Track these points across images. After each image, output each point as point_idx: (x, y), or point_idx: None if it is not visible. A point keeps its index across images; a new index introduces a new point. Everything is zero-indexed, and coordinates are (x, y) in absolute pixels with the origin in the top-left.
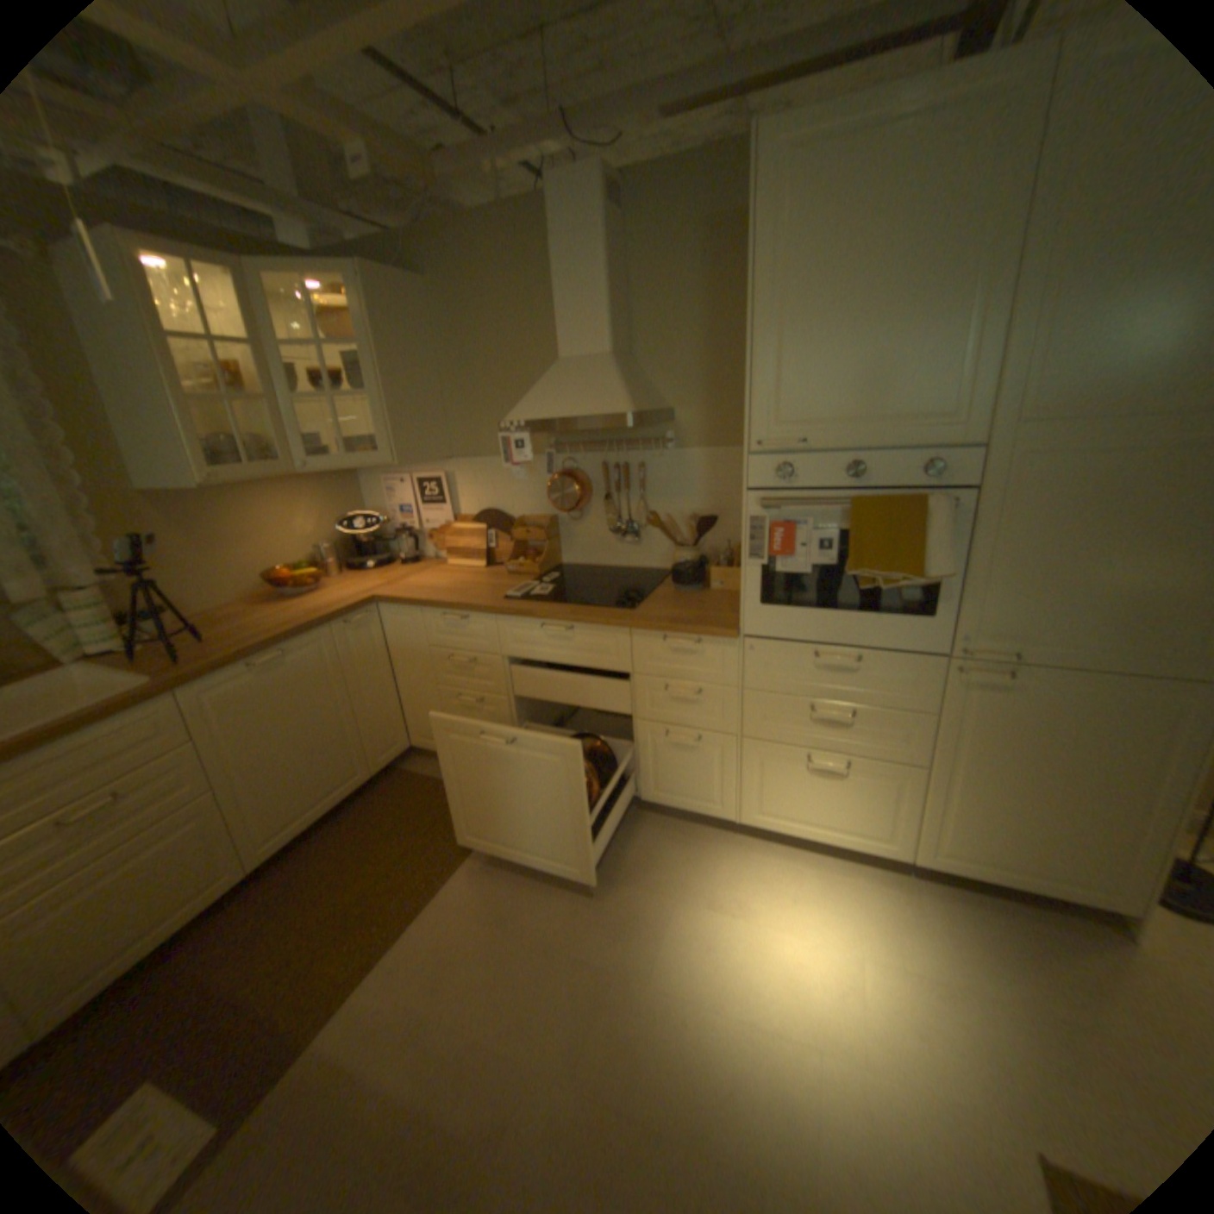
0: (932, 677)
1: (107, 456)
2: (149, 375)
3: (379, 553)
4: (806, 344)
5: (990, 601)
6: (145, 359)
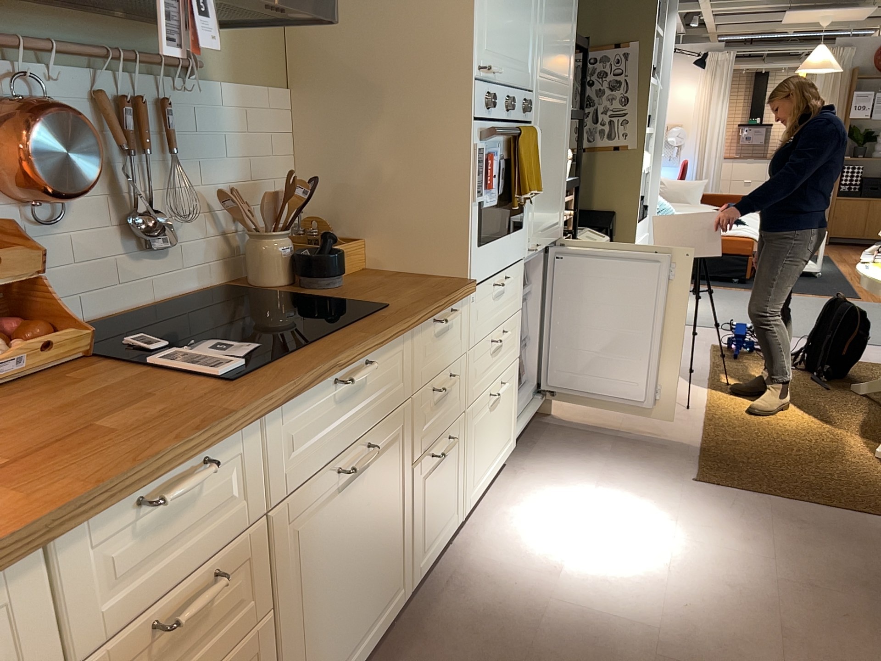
0: (522, 277)
1: None
2: None
3: None
4: None
5: (534, 208)
6: None
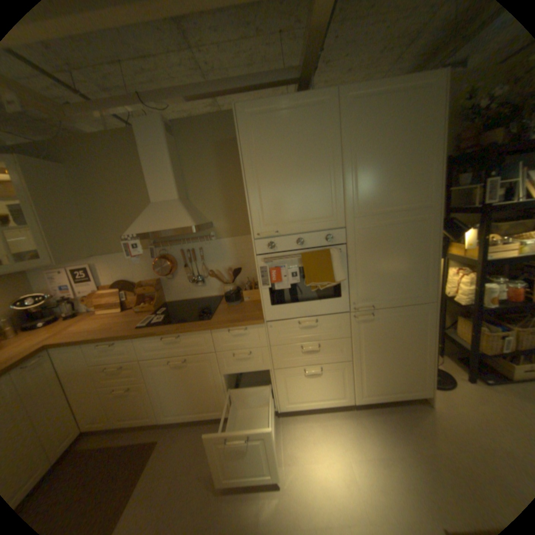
0: (345, 322)
1: None
2: None
3: (47, 316)
4: (271, 192)
5: (359, 287)
6: None
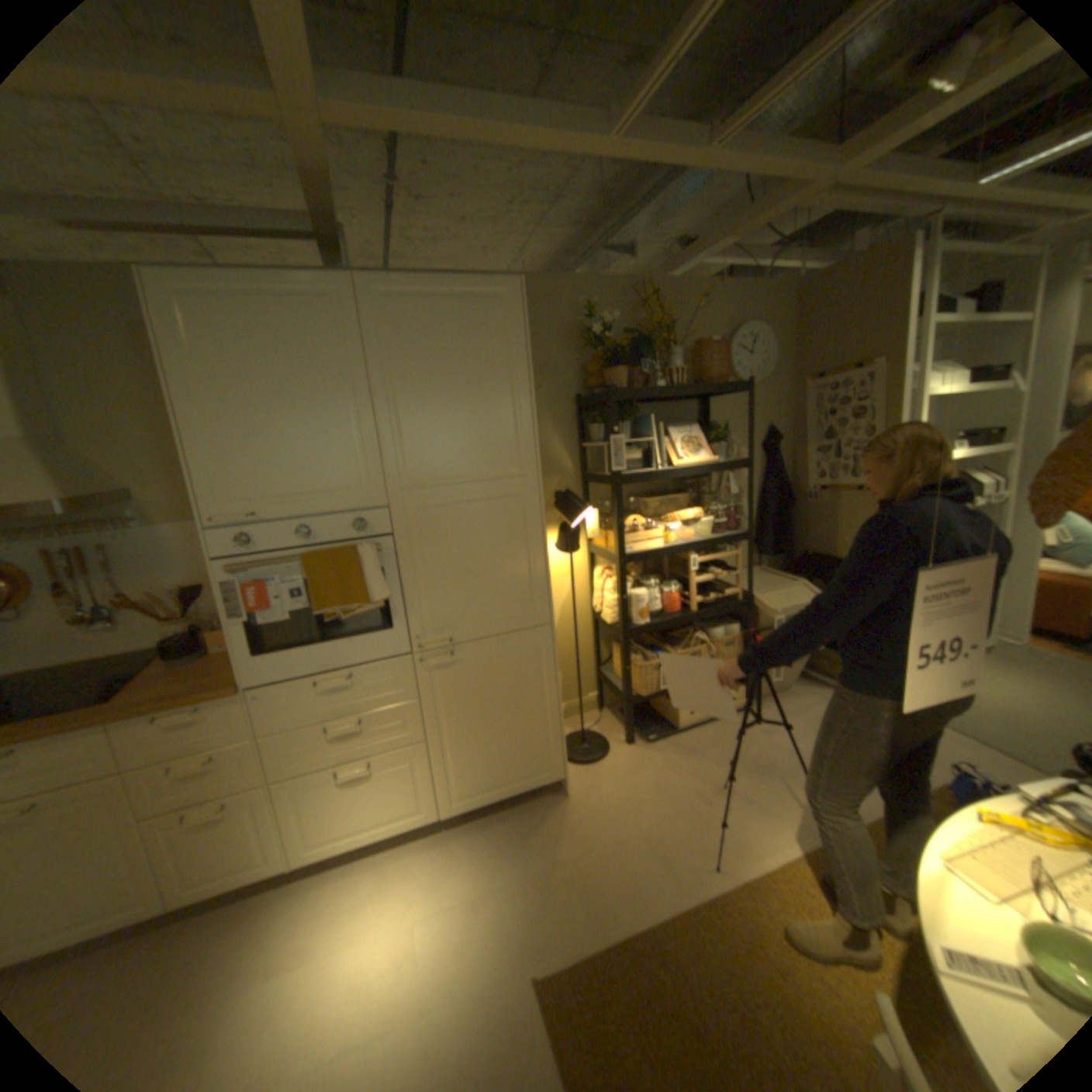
0: (404, 672)
1: None
2: None
3: None
4: (232, 440)
5: (422, 608)
6: None
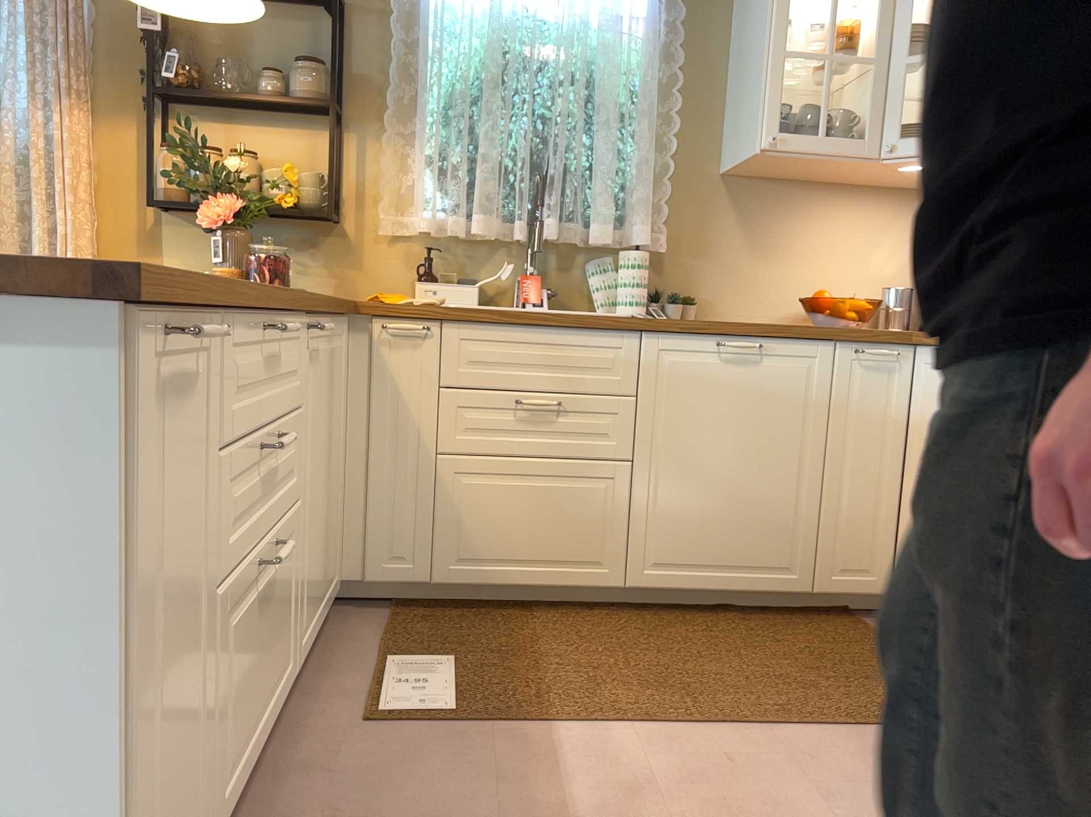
0: None
1: (713, 132)
2: (765, 29)
3: None
4: None
5: None
6: (766, 13)
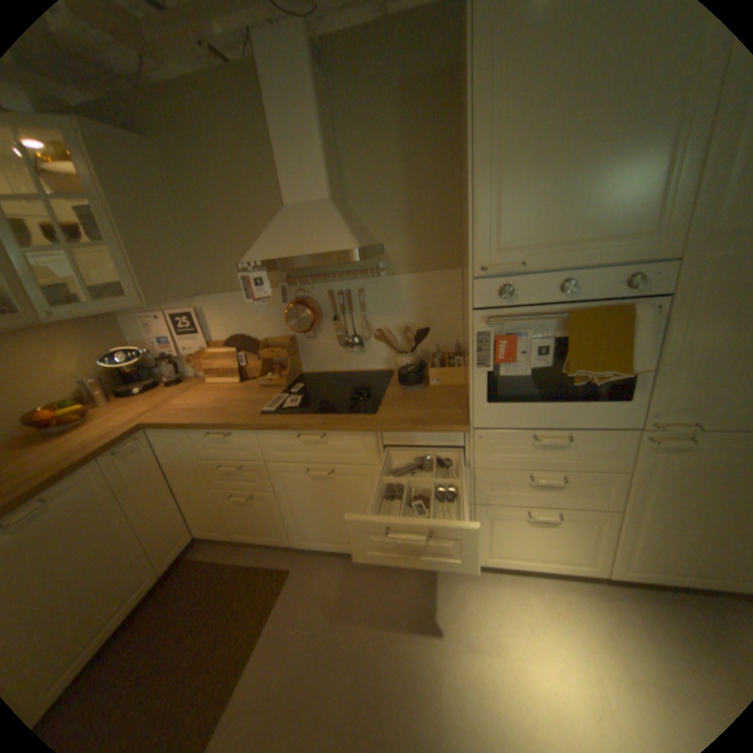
0: (629, 446)
1: None
2: None
3: (145, 378)
4: (525, 175)
5: (679, 385)
6: None
